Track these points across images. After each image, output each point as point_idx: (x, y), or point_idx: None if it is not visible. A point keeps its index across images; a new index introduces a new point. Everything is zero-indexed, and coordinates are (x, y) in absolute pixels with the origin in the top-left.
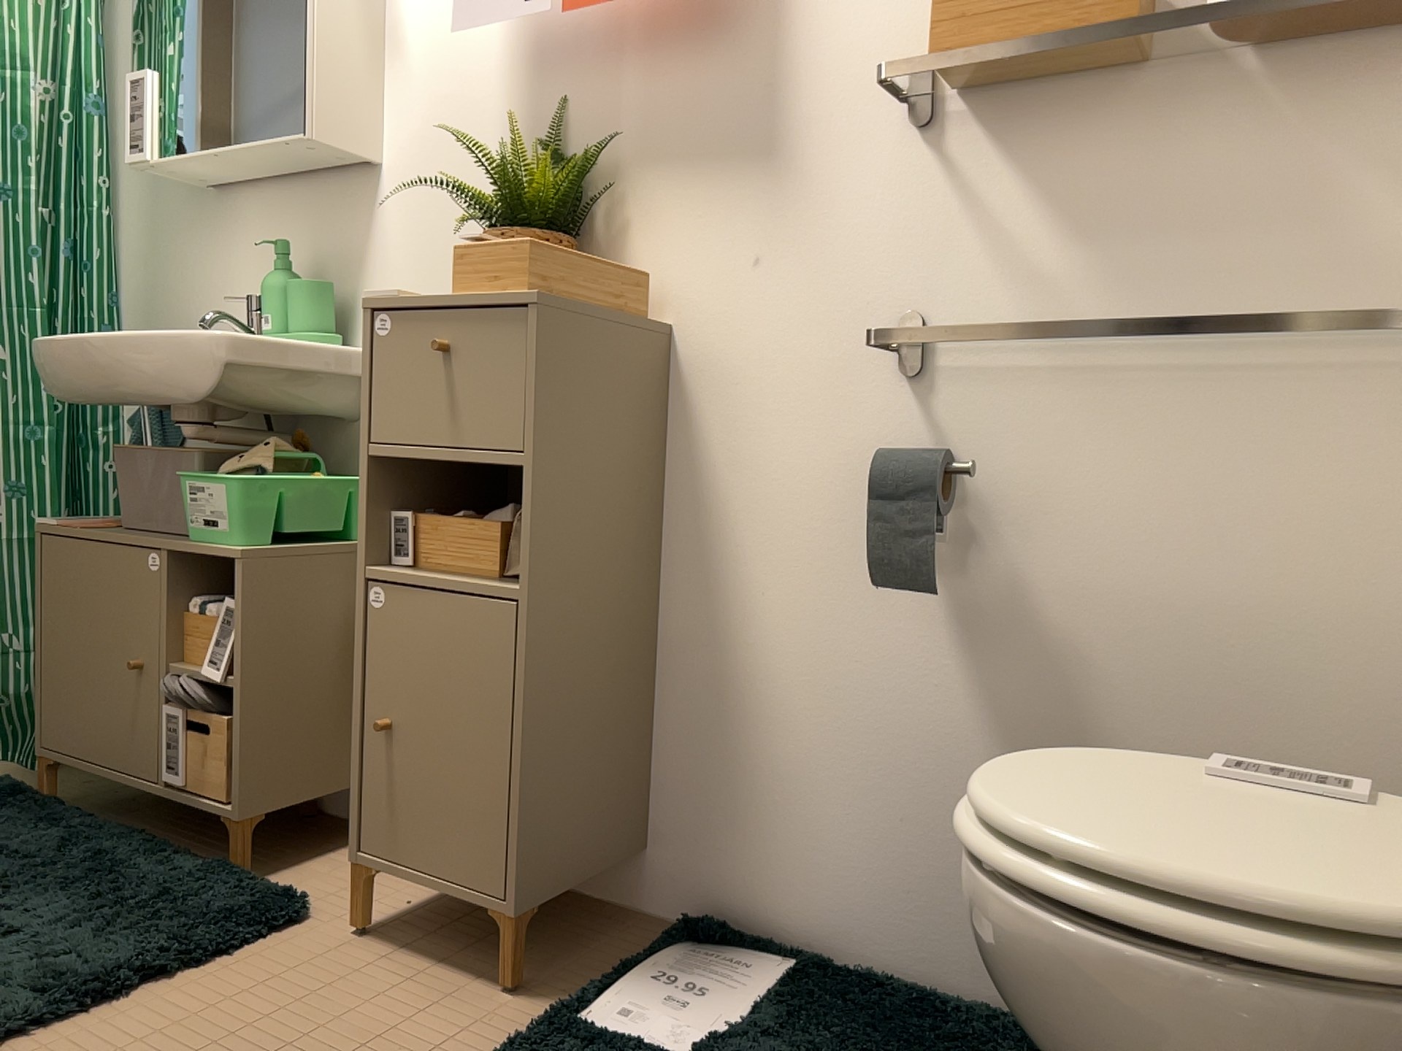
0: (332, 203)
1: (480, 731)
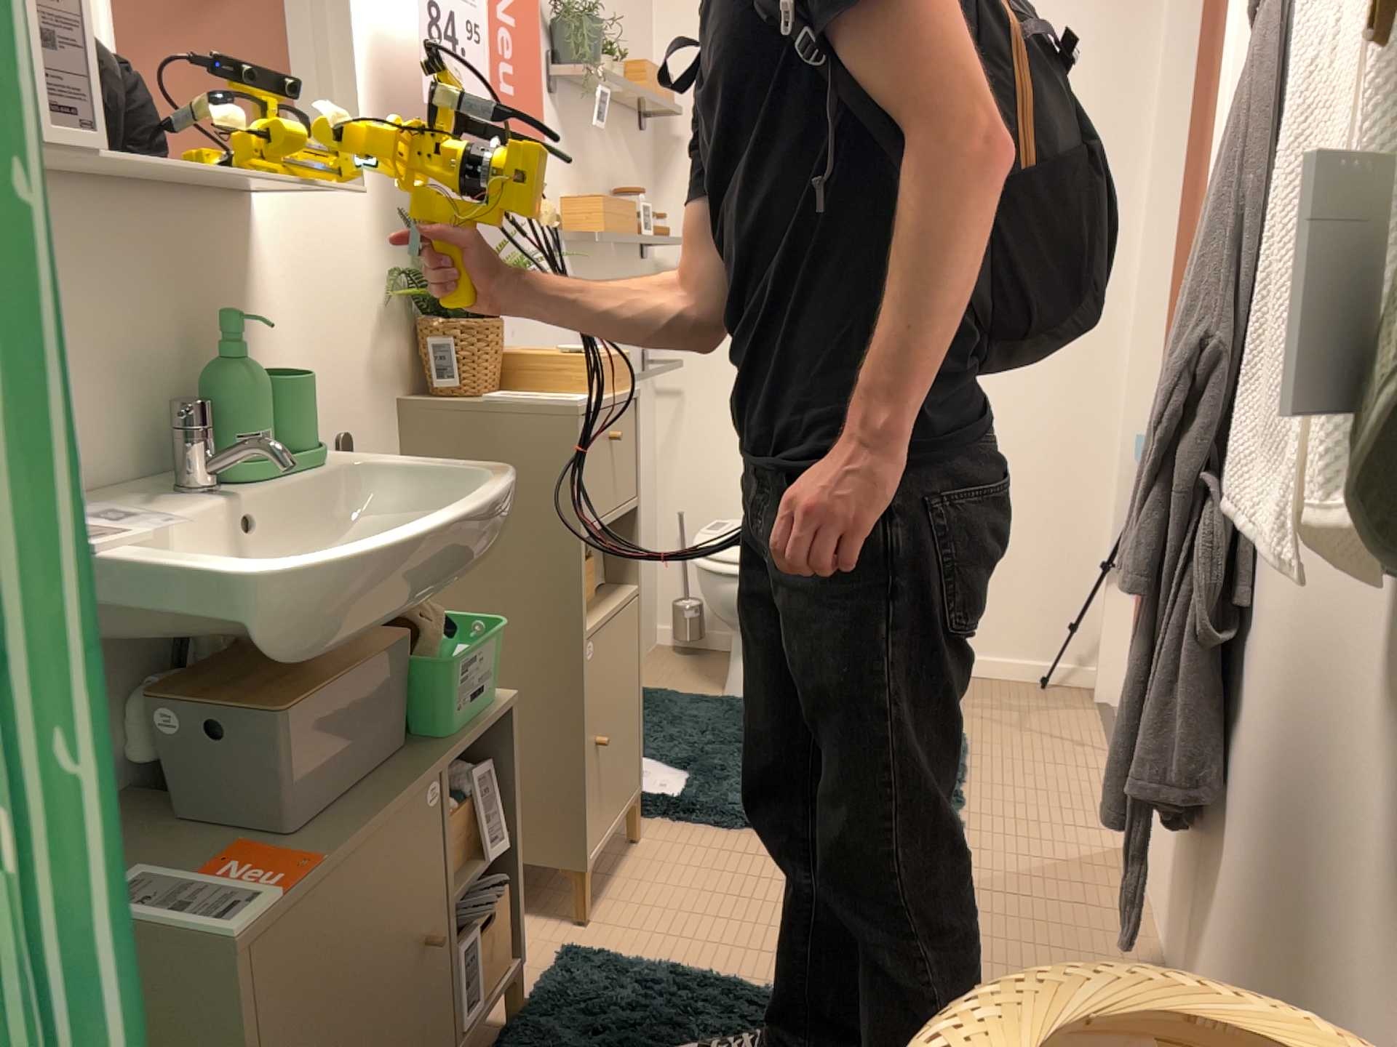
0: (177, 229)
1: (630, 700)
